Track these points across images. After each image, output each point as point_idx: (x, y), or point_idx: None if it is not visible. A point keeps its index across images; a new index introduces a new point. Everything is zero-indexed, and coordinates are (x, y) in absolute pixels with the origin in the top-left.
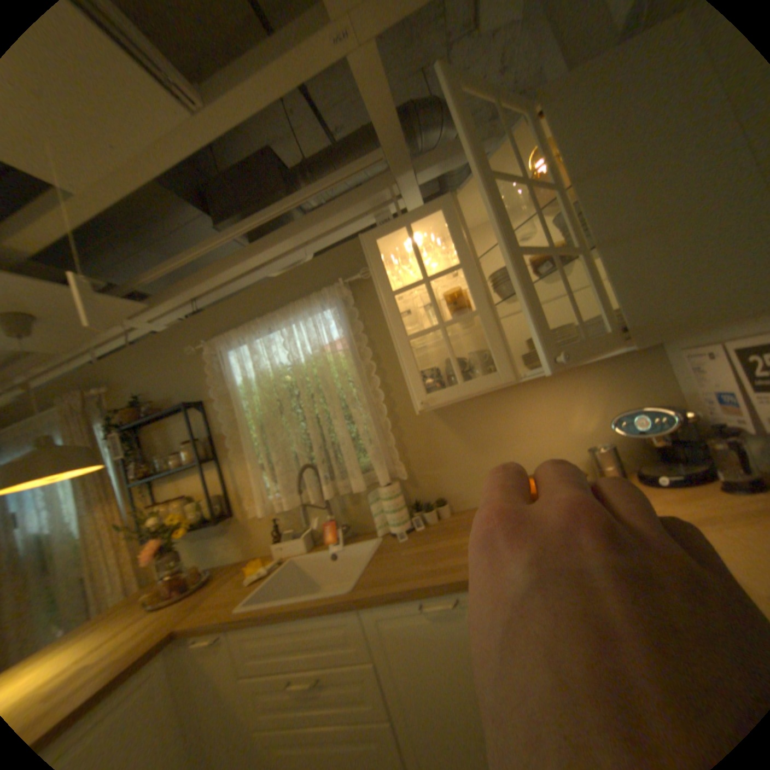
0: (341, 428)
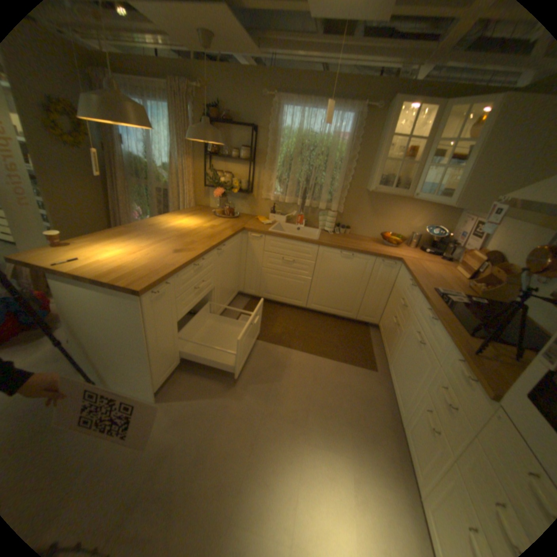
0: (327, 179)
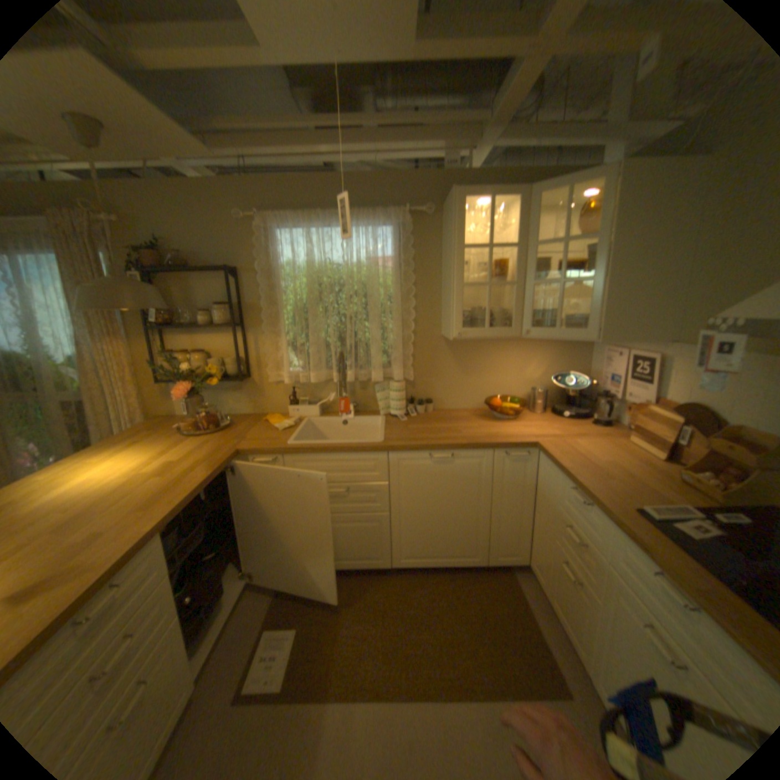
0: (375, 332)
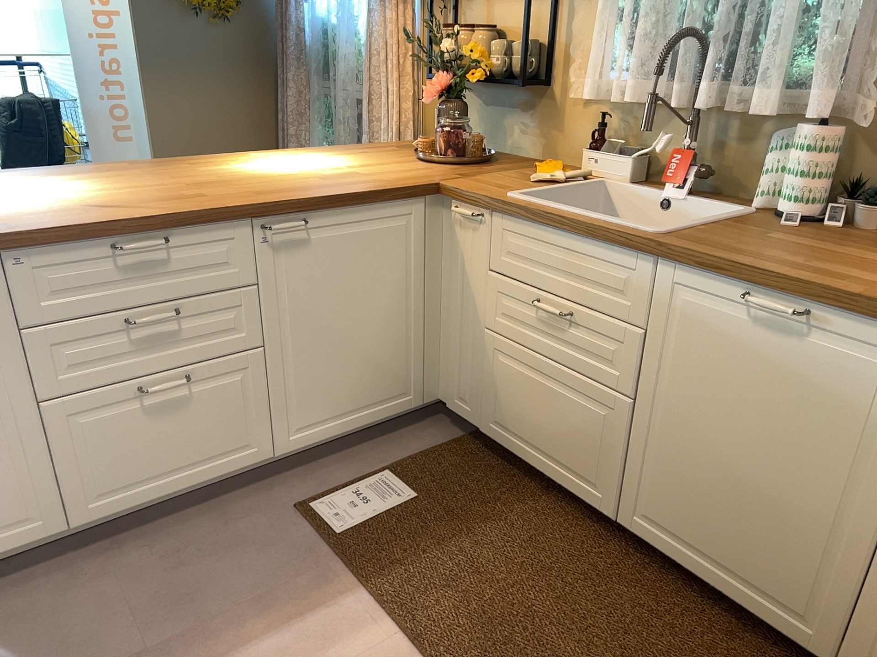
0: None
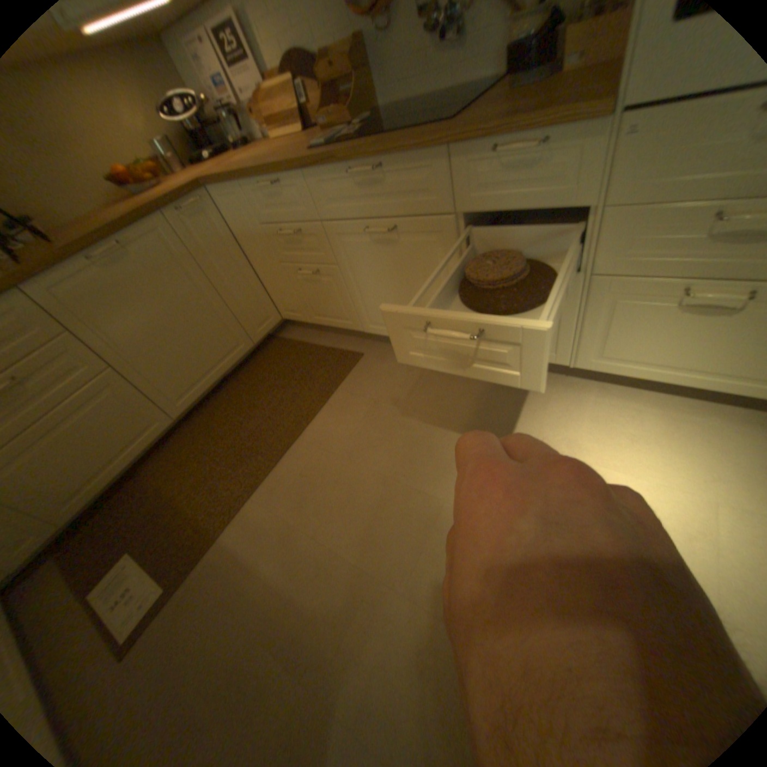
0: None
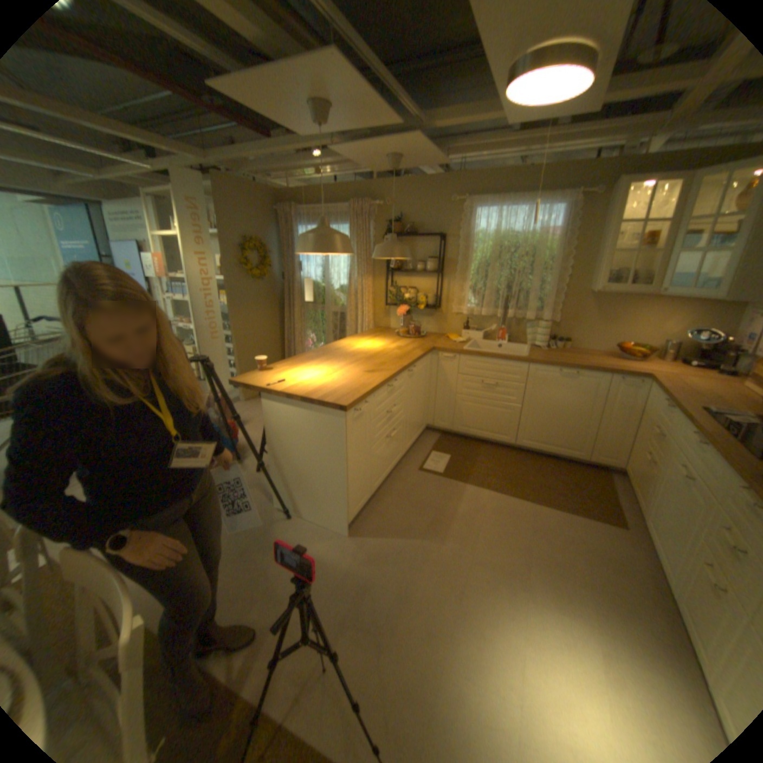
0: (535, 283)
